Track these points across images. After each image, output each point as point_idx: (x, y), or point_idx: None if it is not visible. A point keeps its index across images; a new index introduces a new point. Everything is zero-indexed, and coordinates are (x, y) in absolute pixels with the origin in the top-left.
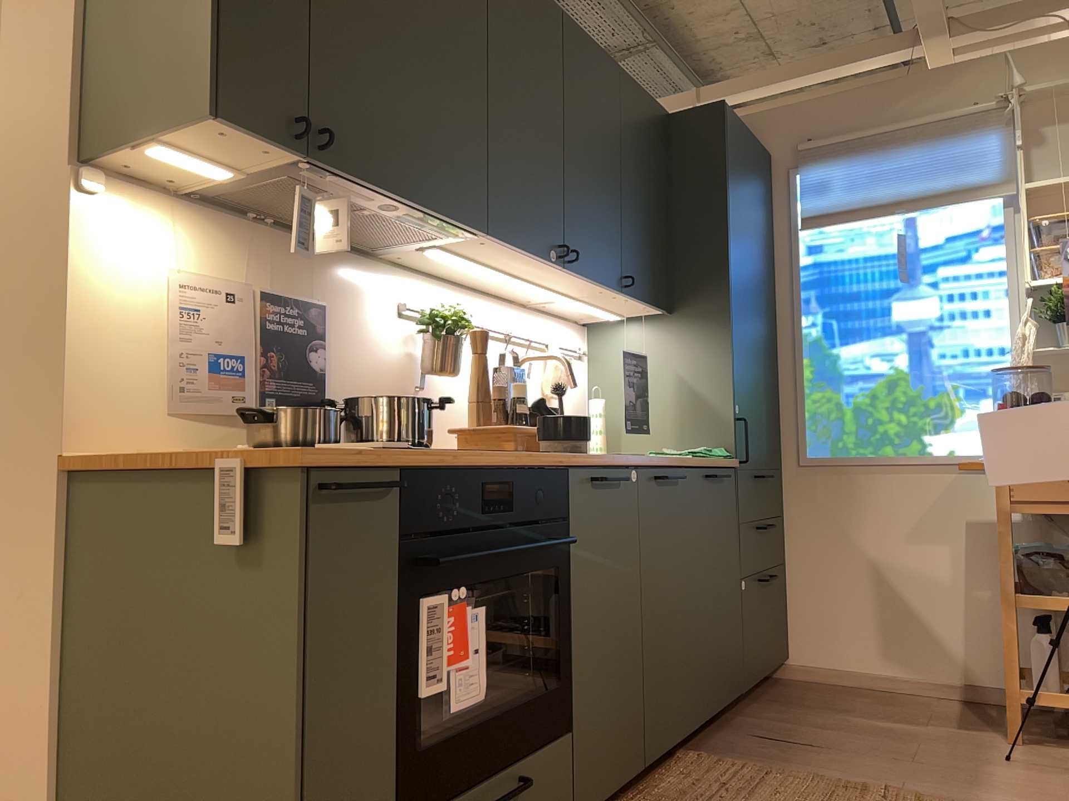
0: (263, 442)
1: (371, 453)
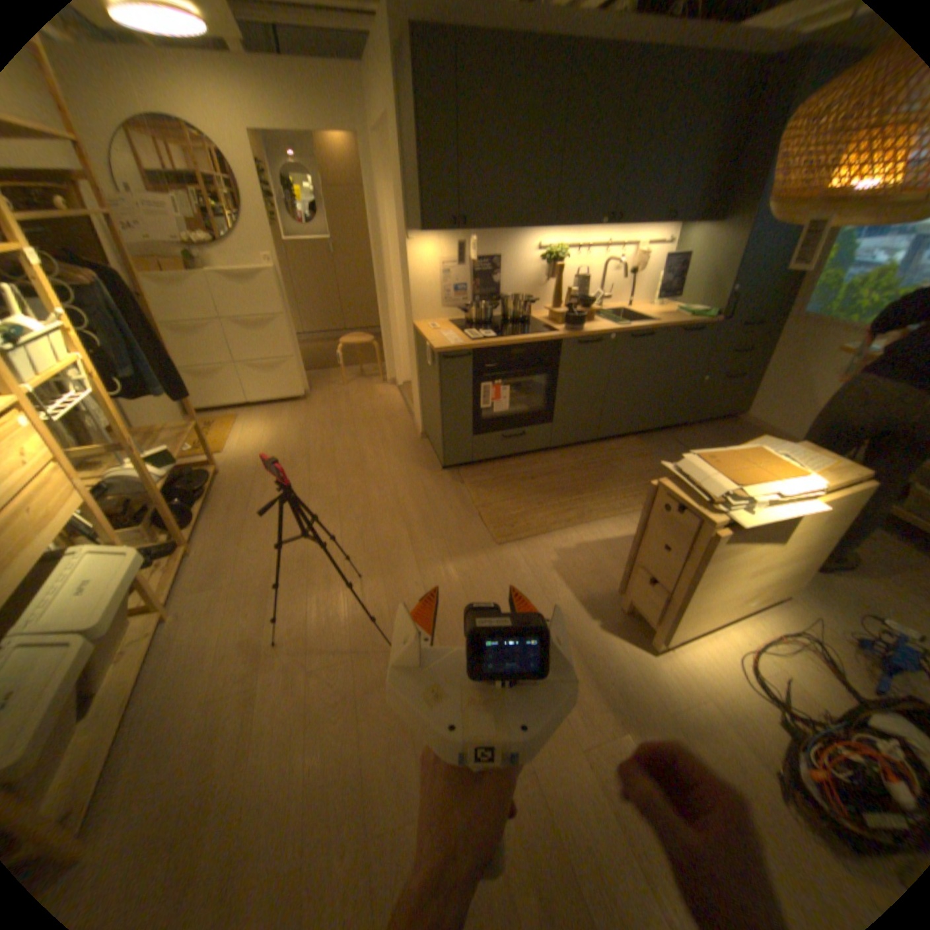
0: (465, 318)
1: (463, 345)
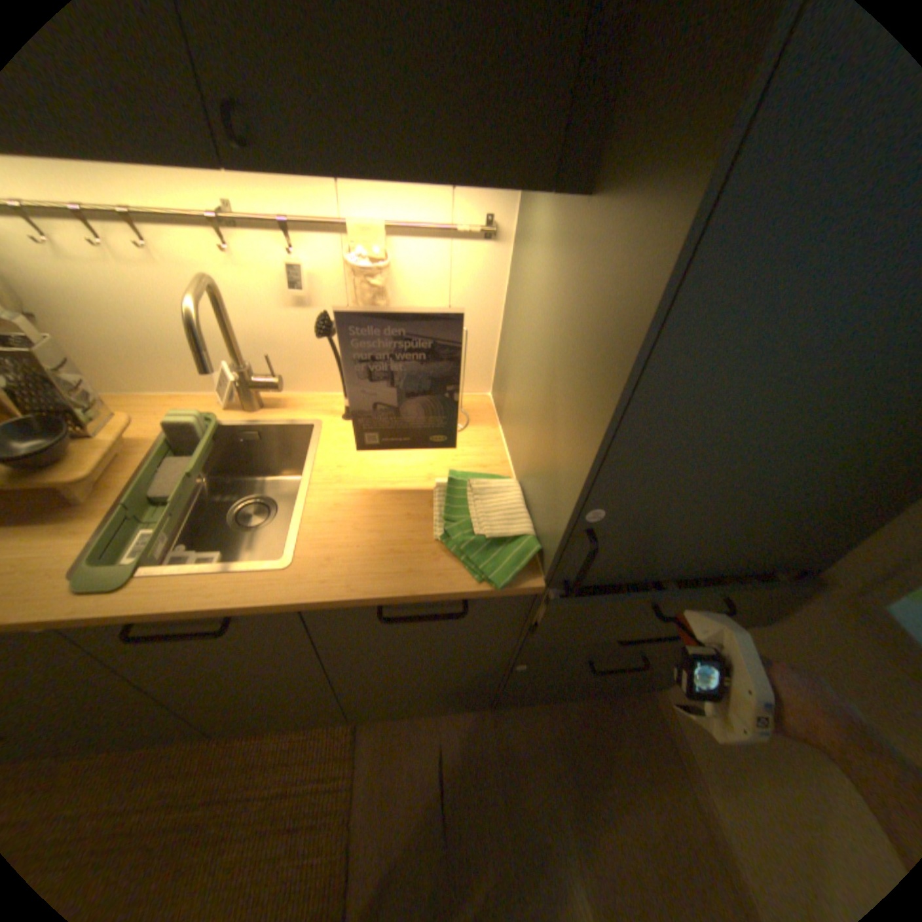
0: None
1: None
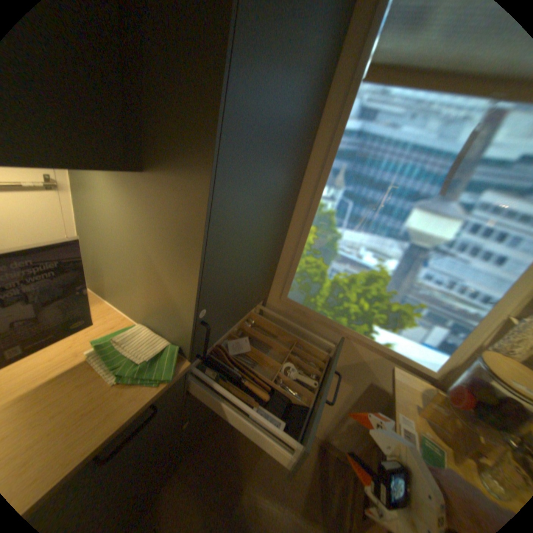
0: None
1: None
